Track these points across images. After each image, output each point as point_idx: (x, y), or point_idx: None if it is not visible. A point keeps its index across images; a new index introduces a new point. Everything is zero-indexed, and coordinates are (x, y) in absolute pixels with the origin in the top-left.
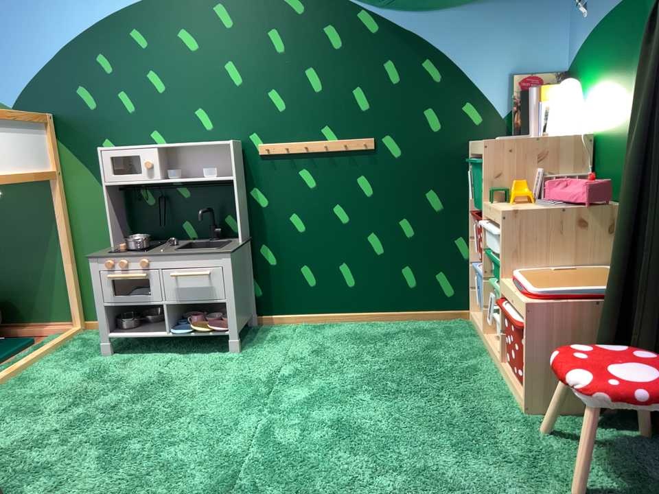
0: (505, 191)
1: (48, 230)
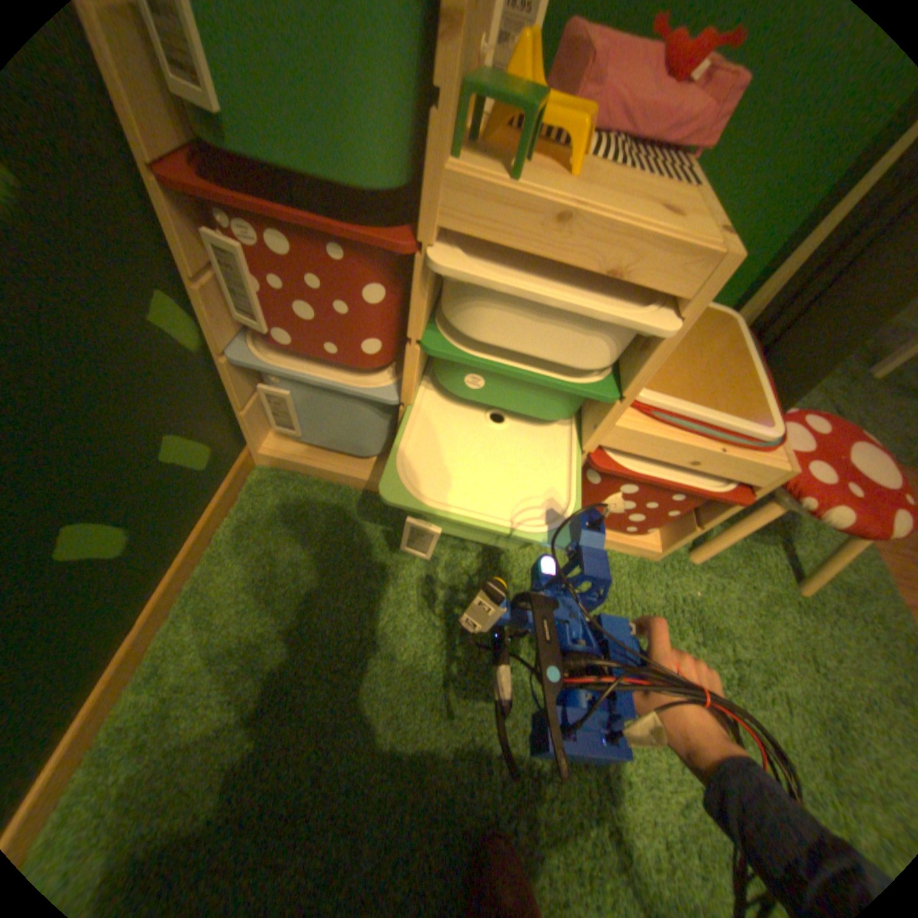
0: (546, 104)
1: None
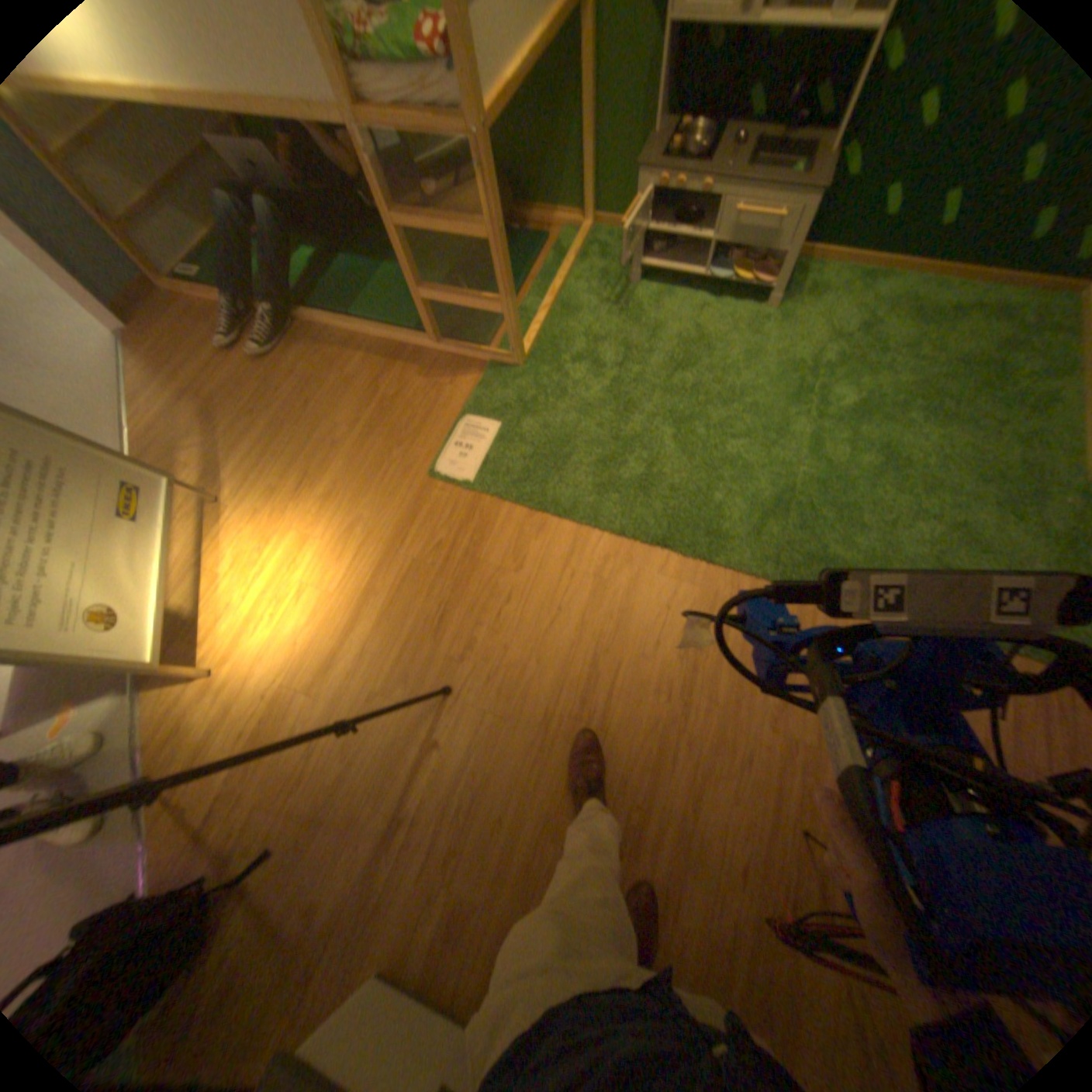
0: None
1: (565, 80)
